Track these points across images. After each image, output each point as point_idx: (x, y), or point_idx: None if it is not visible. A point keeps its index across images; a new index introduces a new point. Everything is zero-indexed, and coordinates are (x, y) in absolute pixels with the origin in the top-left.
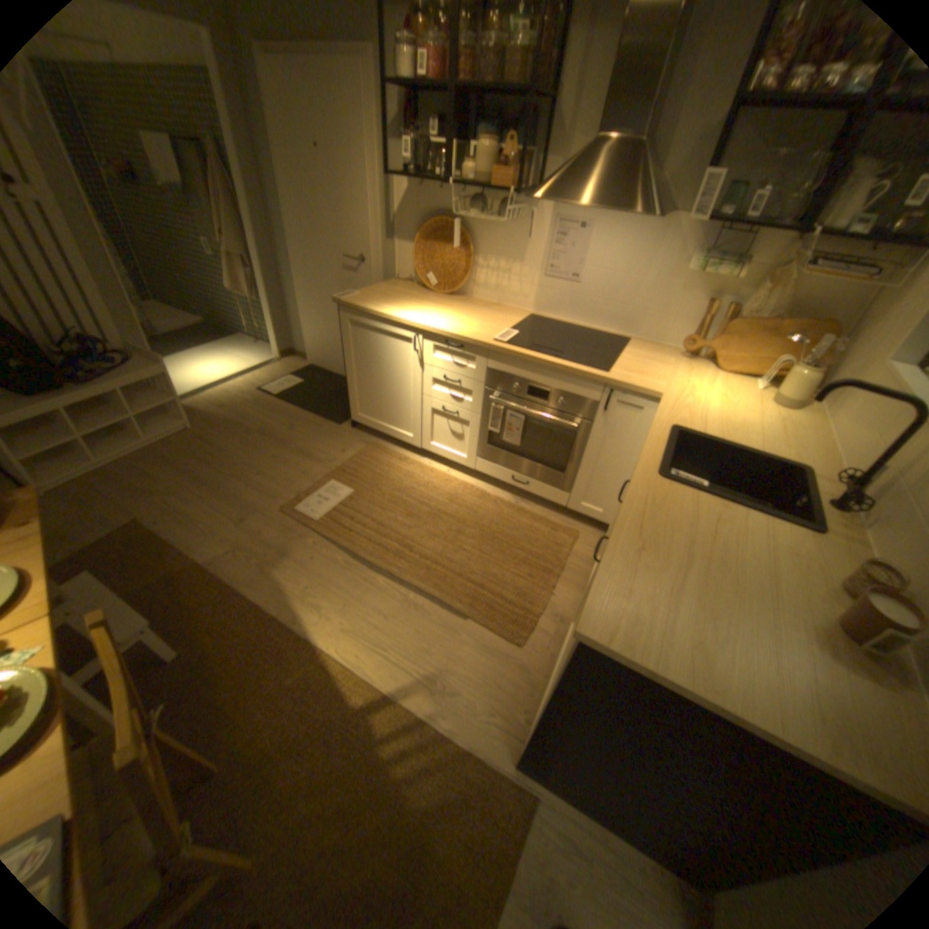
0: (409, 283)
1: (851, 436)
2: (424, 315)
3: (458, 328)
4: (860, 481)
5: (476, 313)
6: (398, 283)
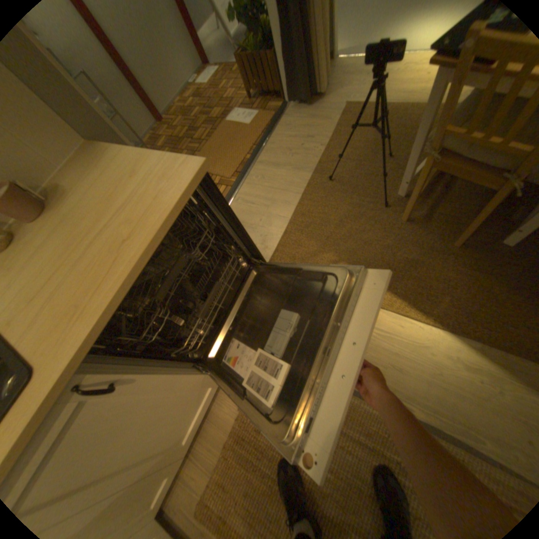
0: None
1: None
2: None
3: None
4: None
5: None
6: None
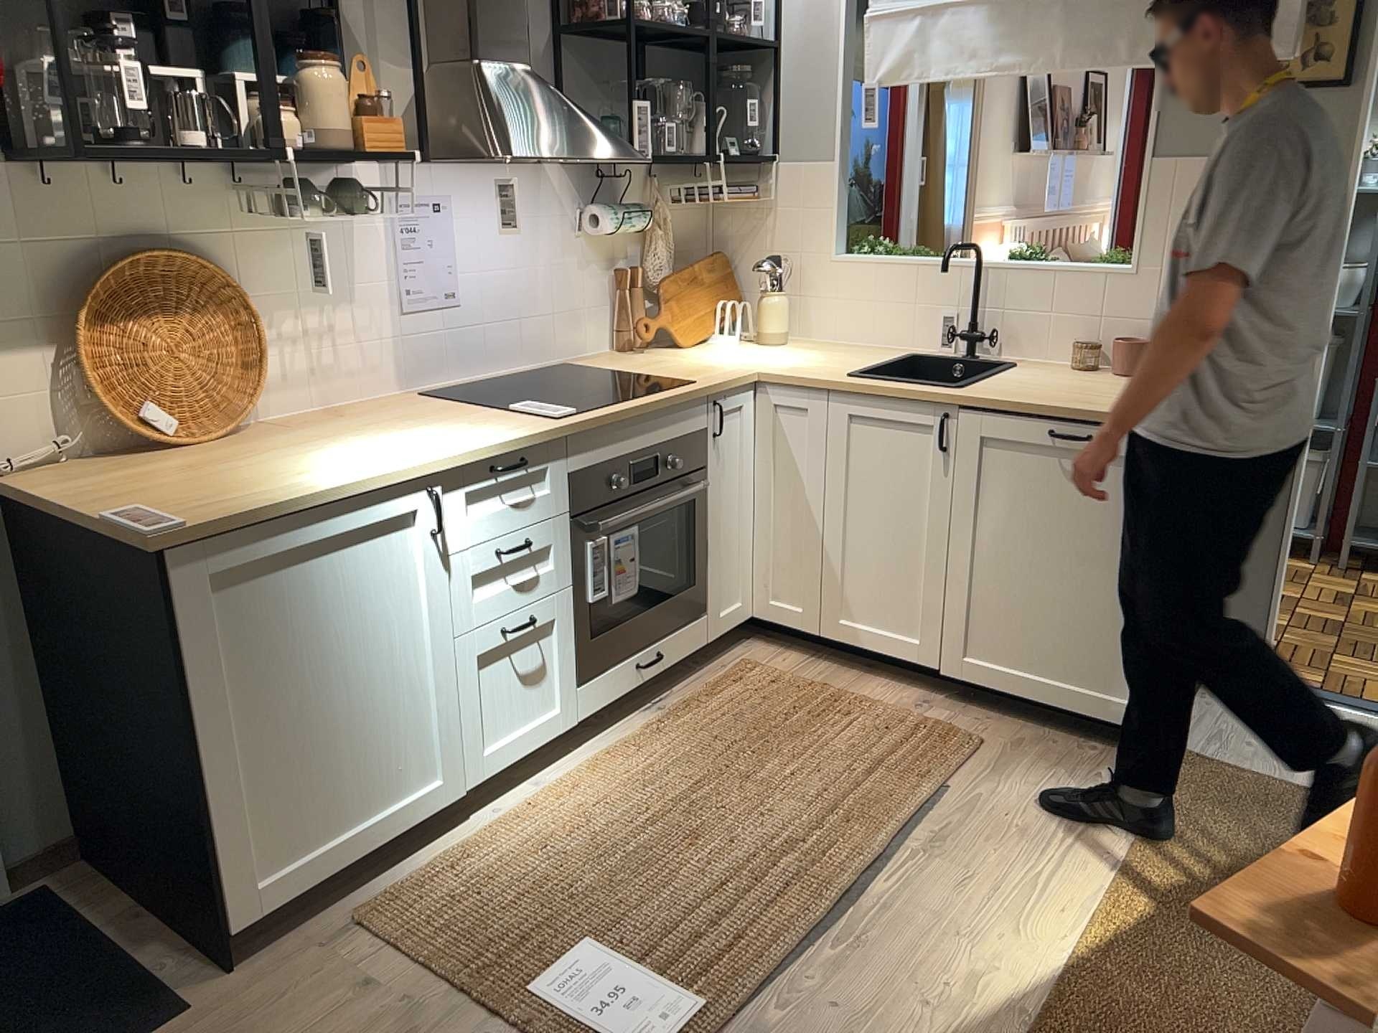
0: (75, 465)
1: (870, 326)
2: (375, 455)
3: (478, 435)
4: (971, 326)
5: (382, 424)
6: (49, 476)
